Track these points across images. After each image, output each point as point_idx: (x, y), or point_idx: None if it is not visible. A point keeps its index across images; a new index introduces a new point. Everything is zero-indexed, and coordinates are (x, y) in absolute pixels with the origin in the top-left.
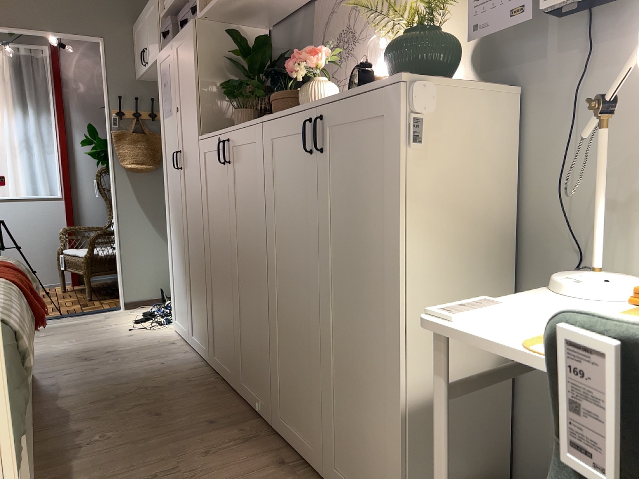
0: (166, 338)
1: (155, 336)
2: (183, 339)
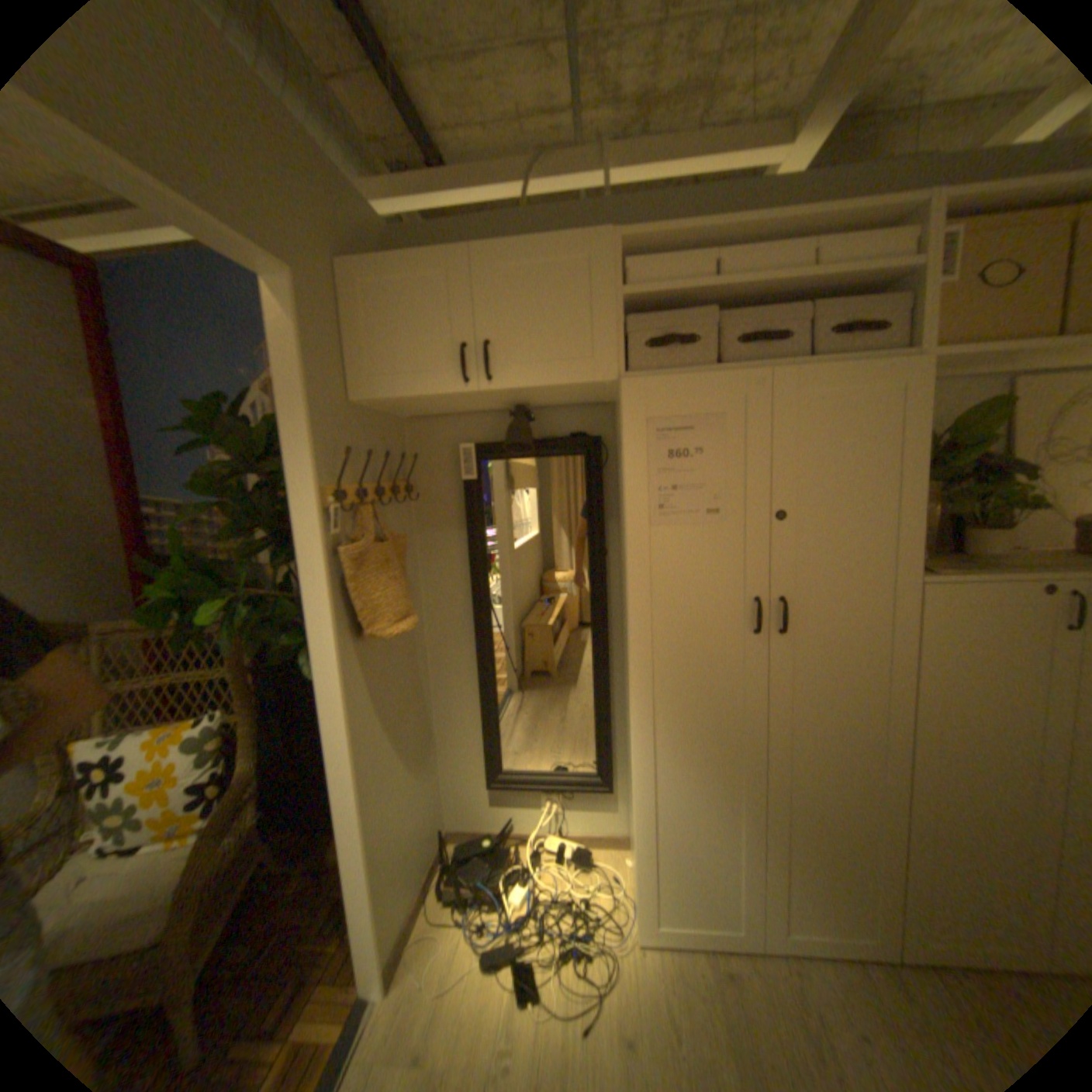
0: (690, 981)
1: (664, 998)
2: (714, 954)
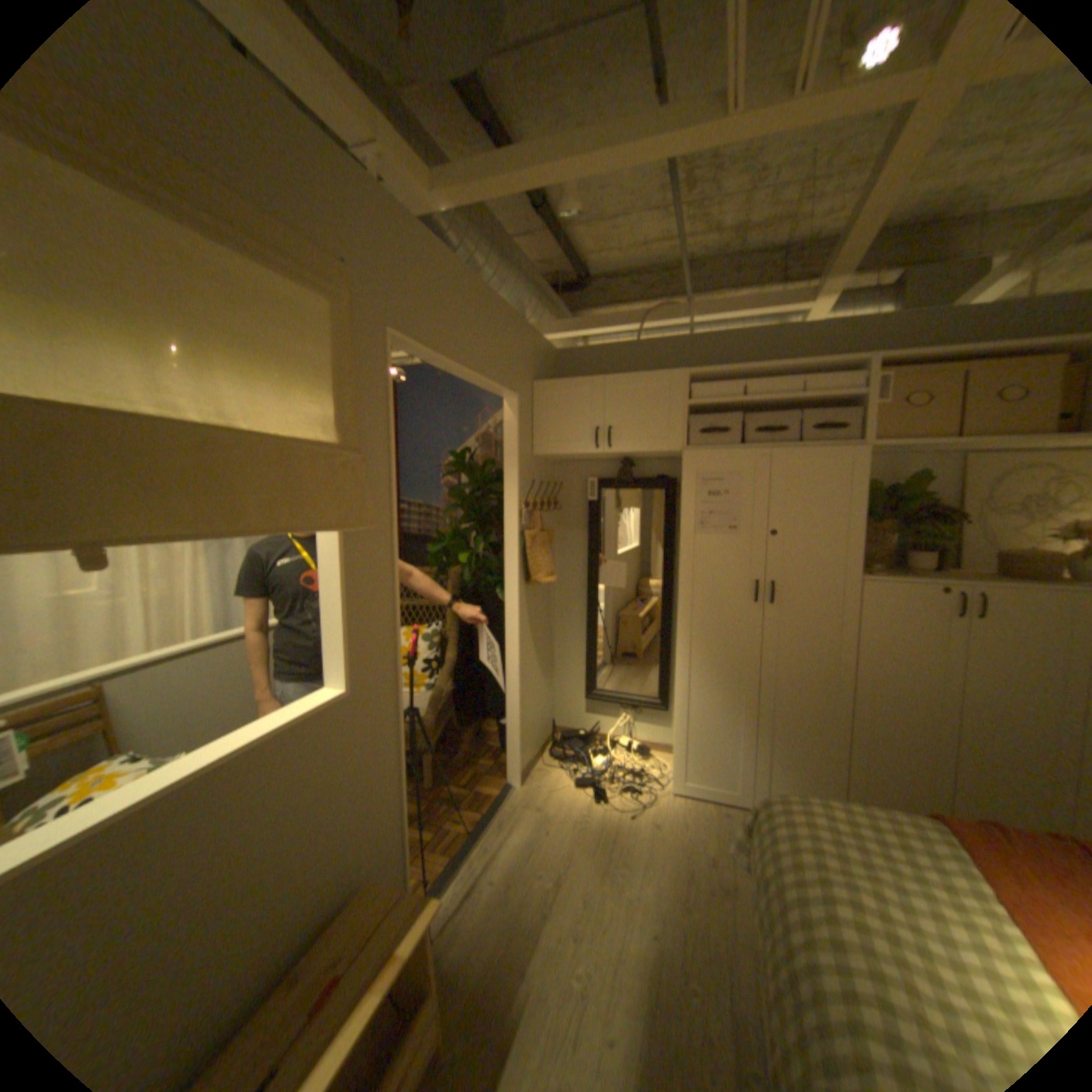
0: (701, 814)
1: (683, 817)
2: (720, 807)
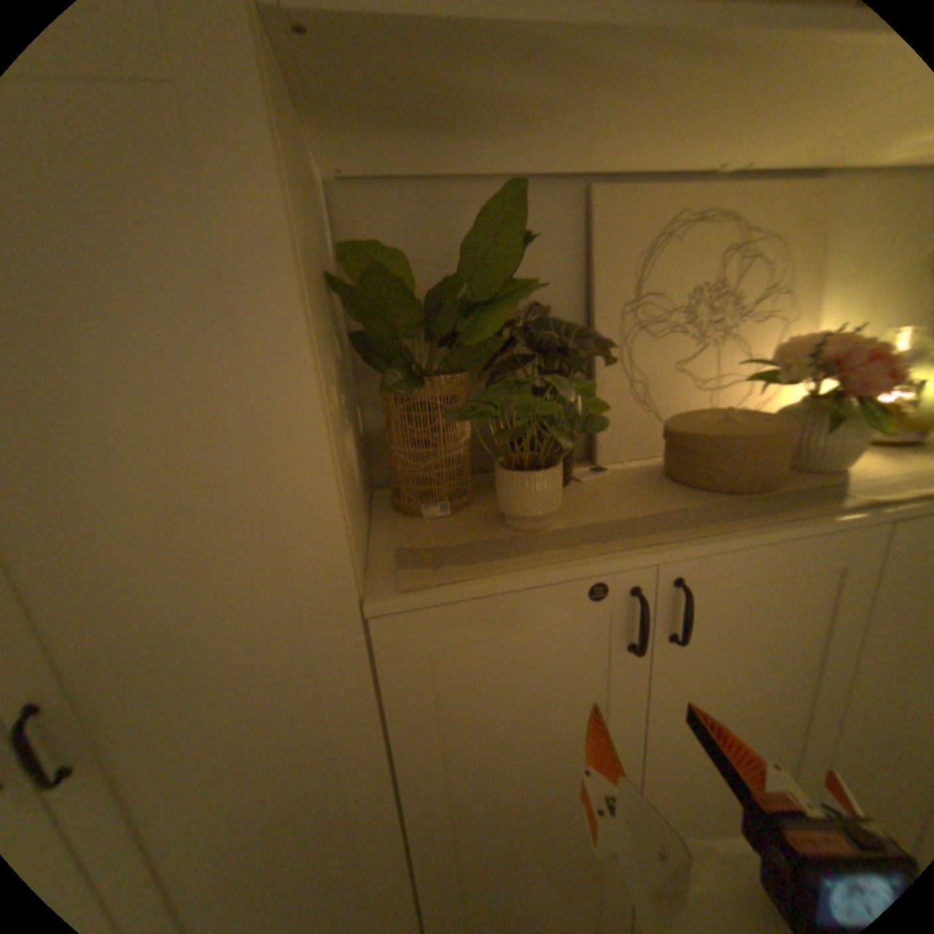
0: None
1: None
2: None
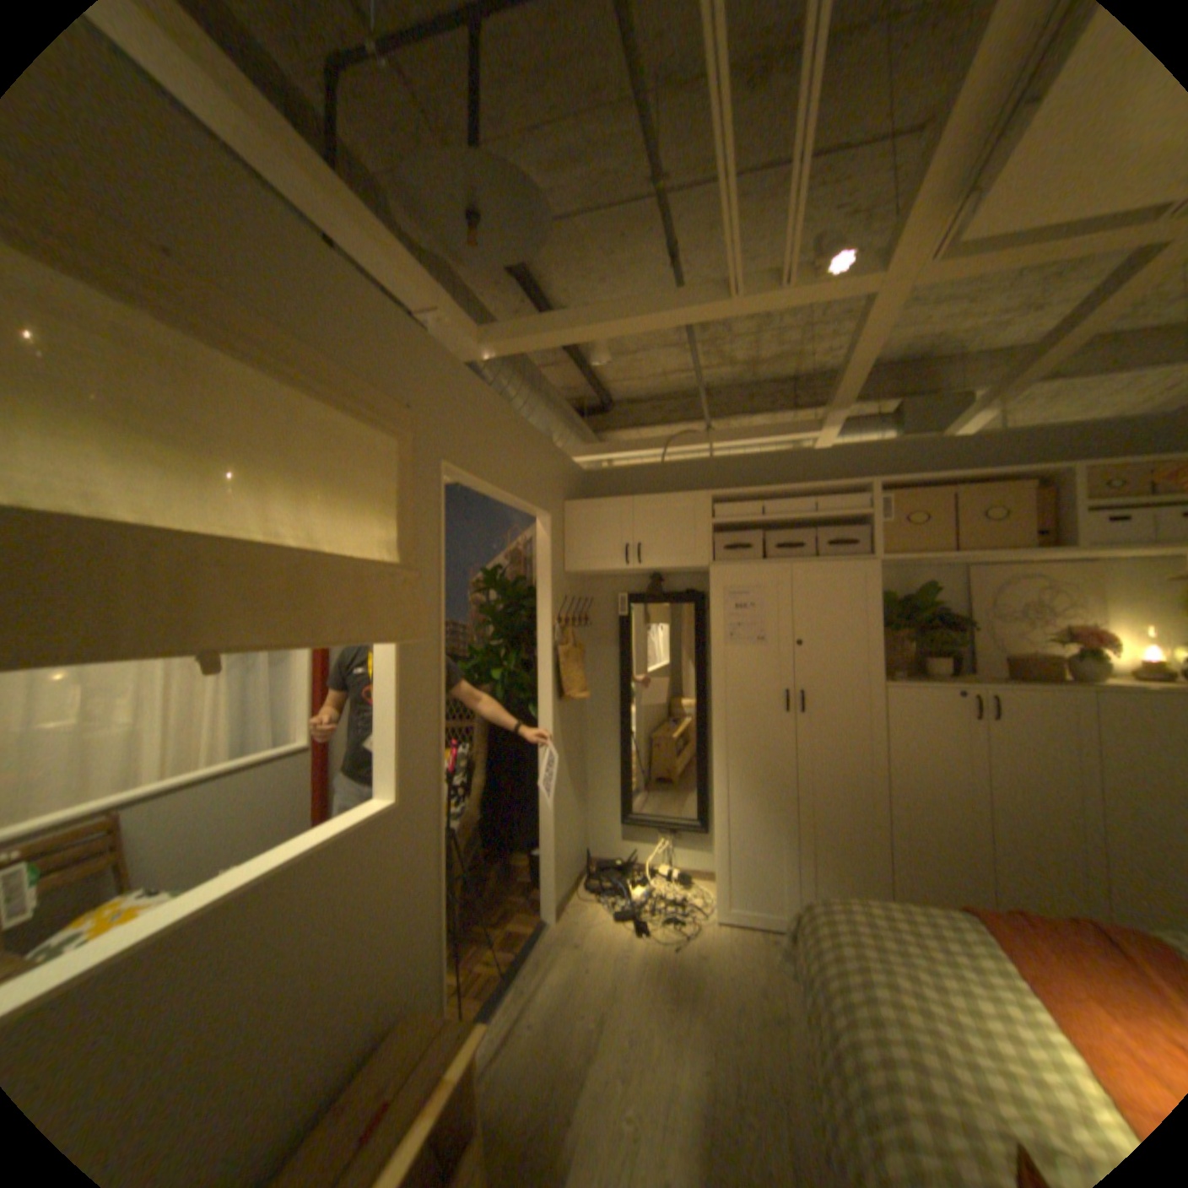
0: (748, 943)
1: (729, 947)
2: (767, 935)
